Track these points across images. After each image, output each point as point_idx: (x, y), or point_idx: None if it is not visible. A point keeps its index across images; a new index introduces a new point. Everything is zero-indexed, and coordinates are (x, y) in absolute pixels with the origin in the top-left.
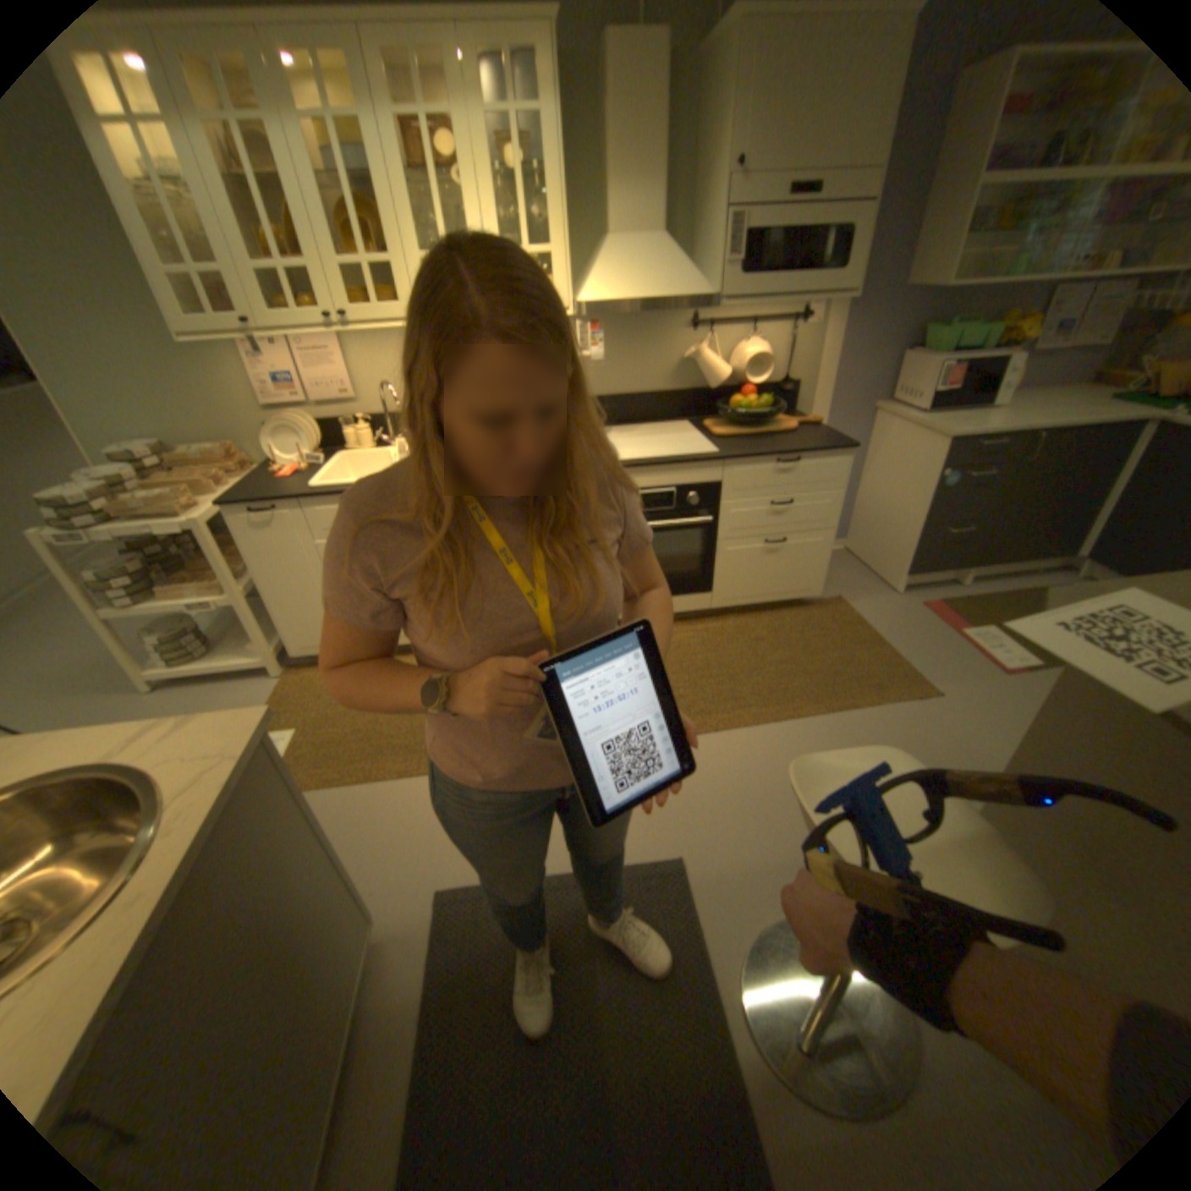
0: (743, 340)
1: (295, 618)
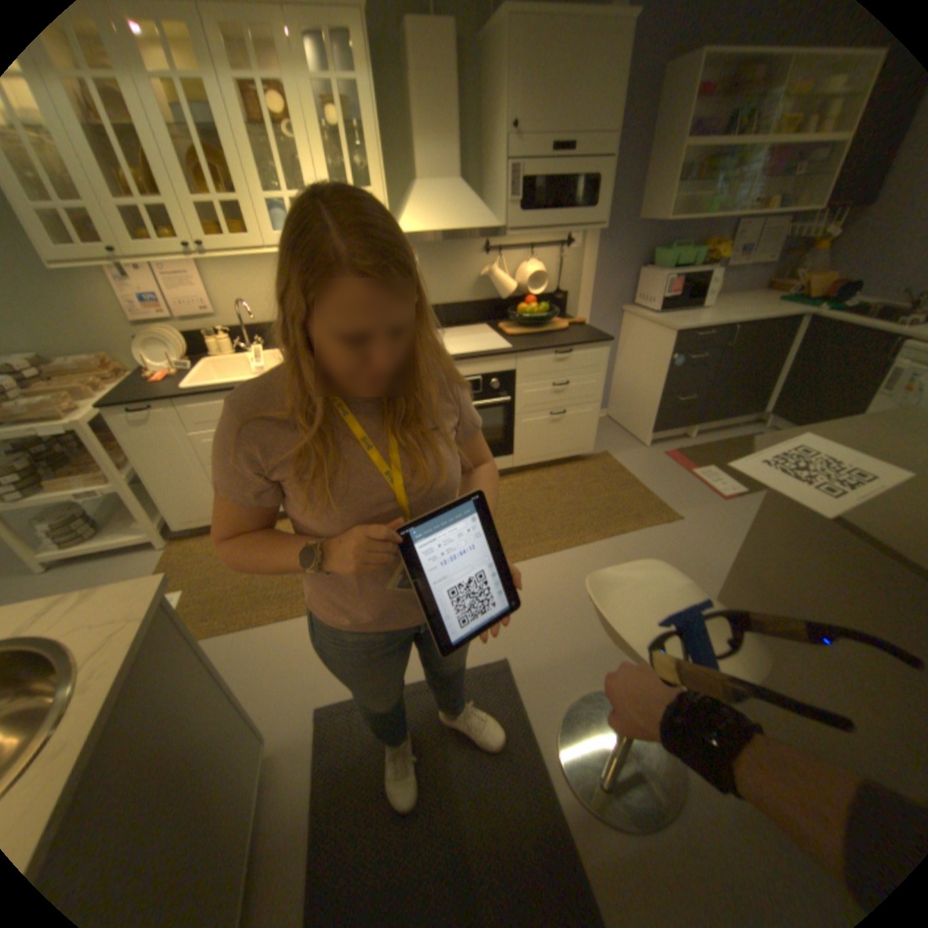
0: (523, 262)
1: (175, 499)
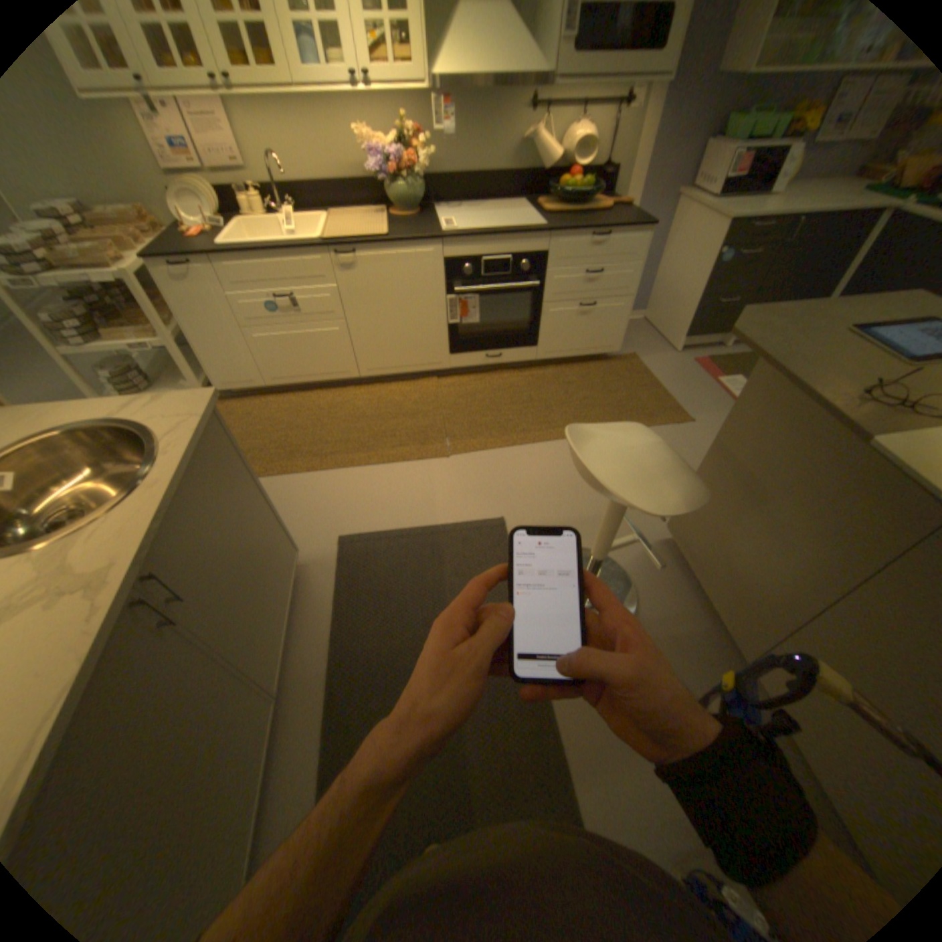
0: (574, 123)
1: (217, 359)
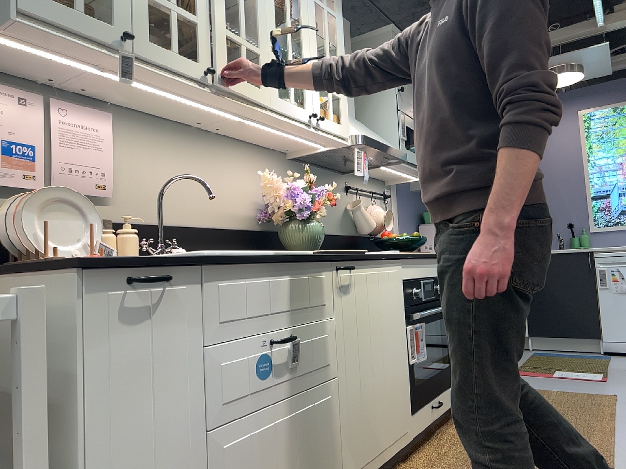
0: (367, 206)
1: None
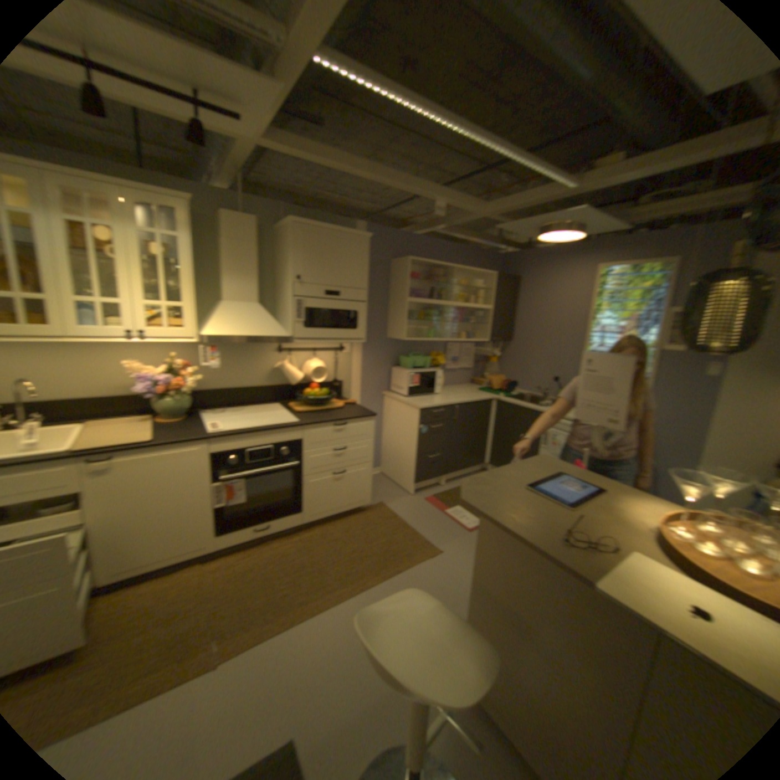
0: (310, 359)
1: None
